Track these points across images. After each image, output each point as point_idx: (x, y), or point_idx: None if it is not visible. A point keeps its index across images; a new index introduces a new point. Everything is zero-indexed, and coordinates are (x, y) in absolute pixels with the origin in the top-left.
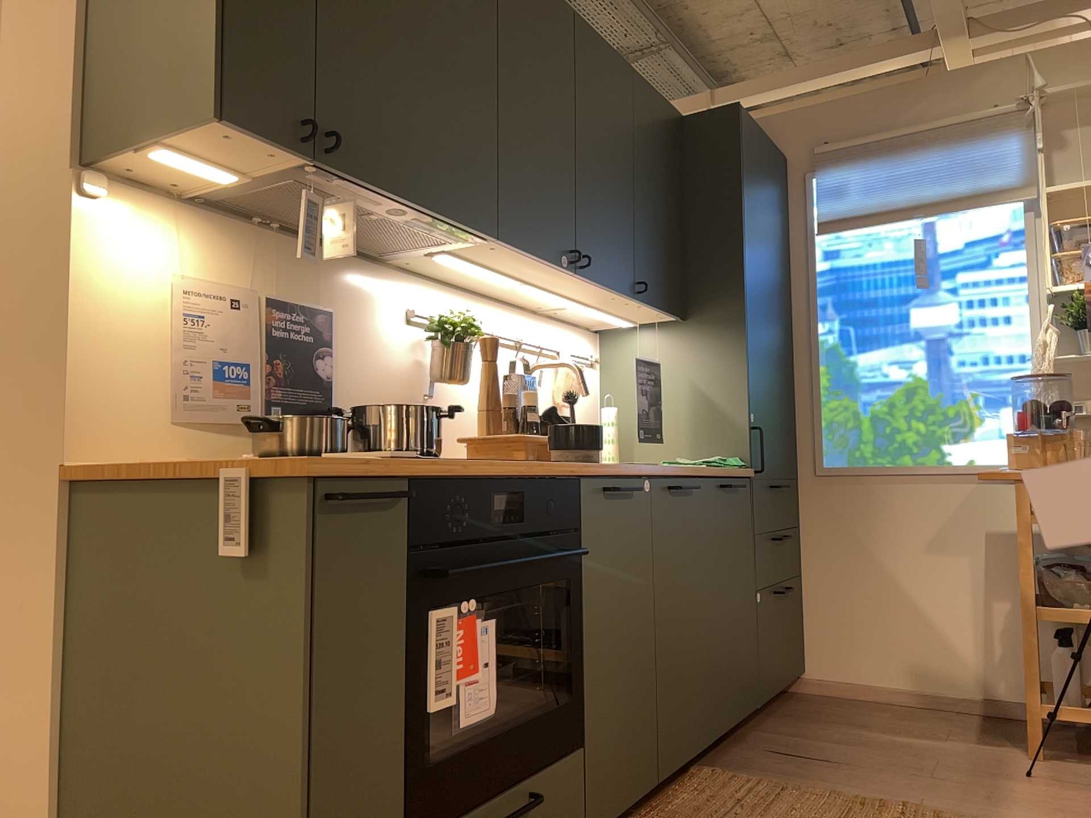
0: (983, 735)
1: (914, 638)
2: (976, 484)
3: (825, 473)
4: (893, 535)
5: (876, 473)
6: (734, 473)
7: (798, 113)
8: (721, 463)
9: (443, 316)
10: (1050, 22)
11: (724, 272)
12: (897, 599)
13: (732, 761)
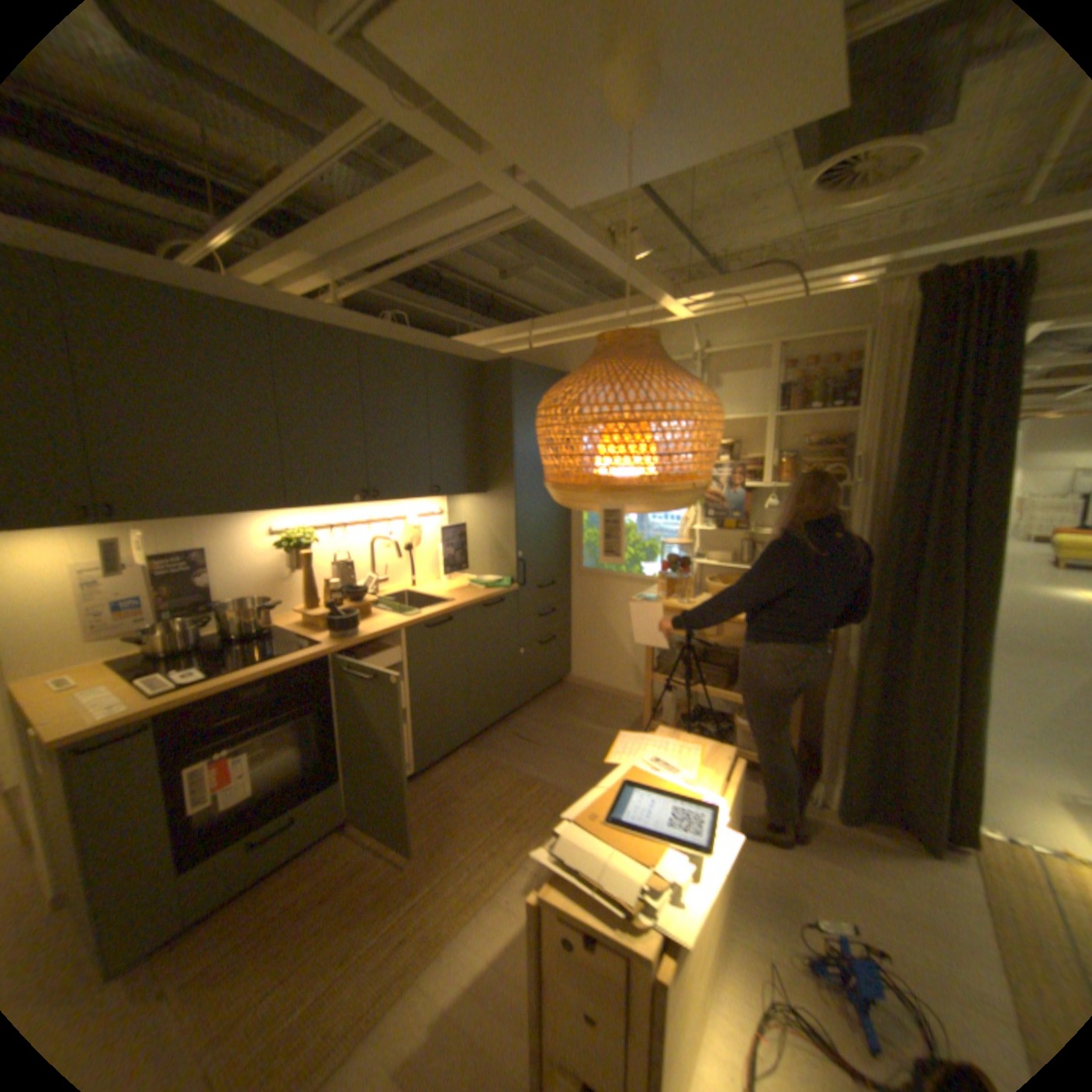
0: (634, 727)
1: (620, 665)
2: (655, 588)
3: (582, 571)
4: (614, 610)
5: (607, 575)
6: (498, 593)
7: (577, 343)
8: (492, 586)
9: (289, 534)
10: (716, 298)
11: (503, 468)
12: (614, 643)
13: (487, 743)
